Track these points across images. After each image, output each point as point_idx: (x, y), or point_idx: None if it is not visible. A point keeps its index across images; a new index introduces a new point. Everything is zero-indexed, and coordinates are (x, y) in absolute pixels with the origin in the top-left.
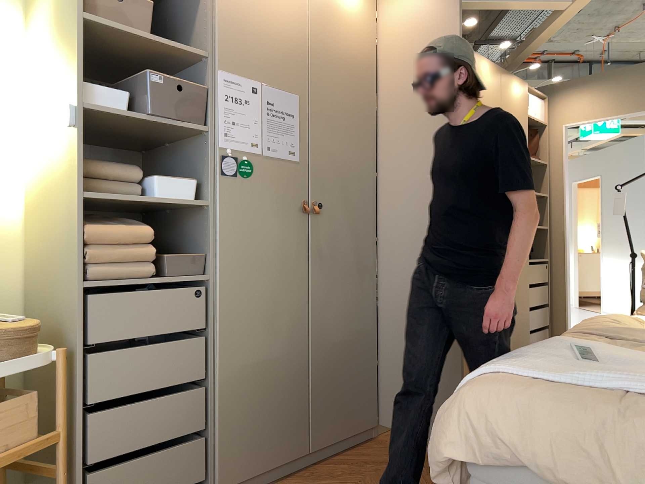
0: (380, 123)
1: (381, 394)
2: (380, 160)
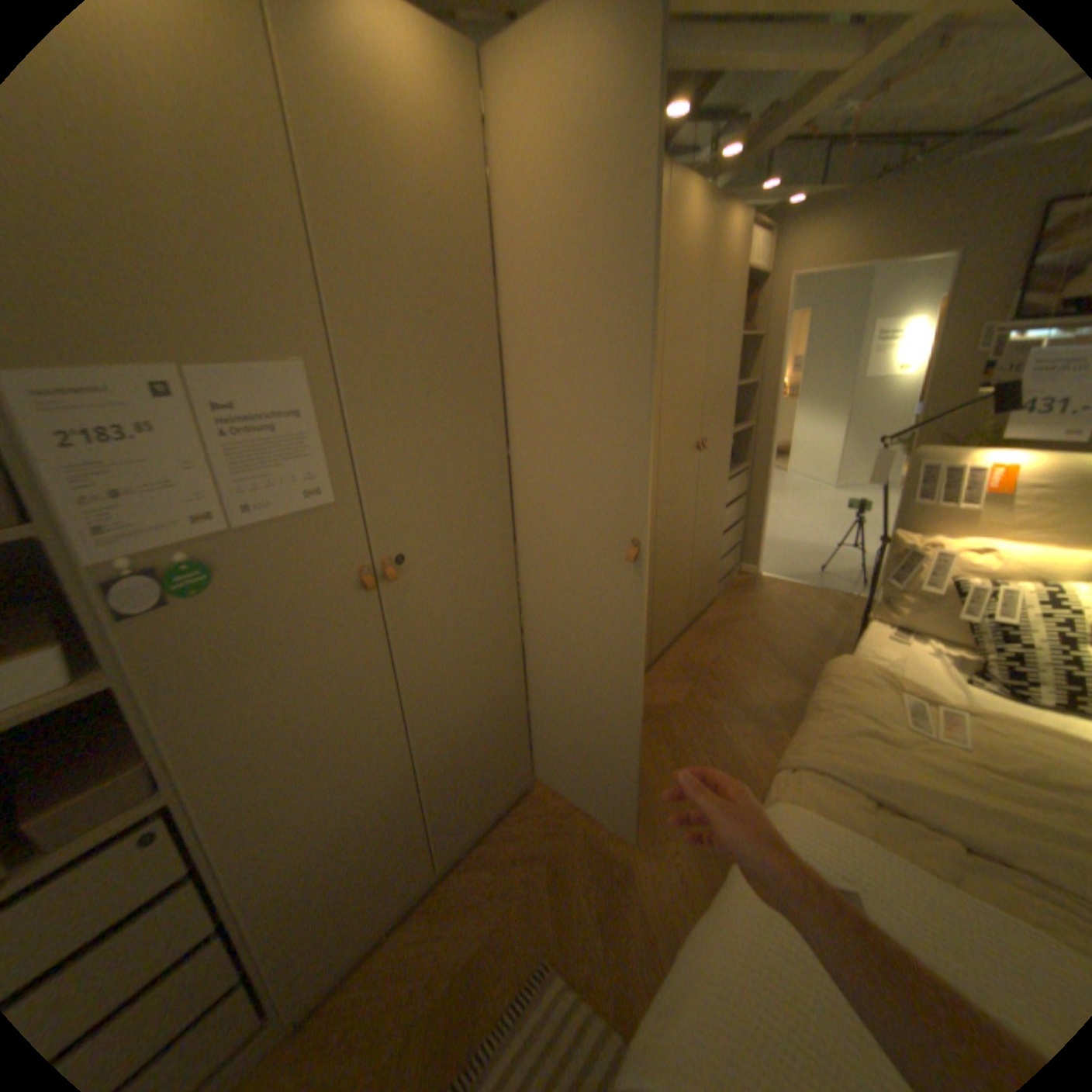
0: (505, 363)
1: (533, 745)
2: (510, 432)
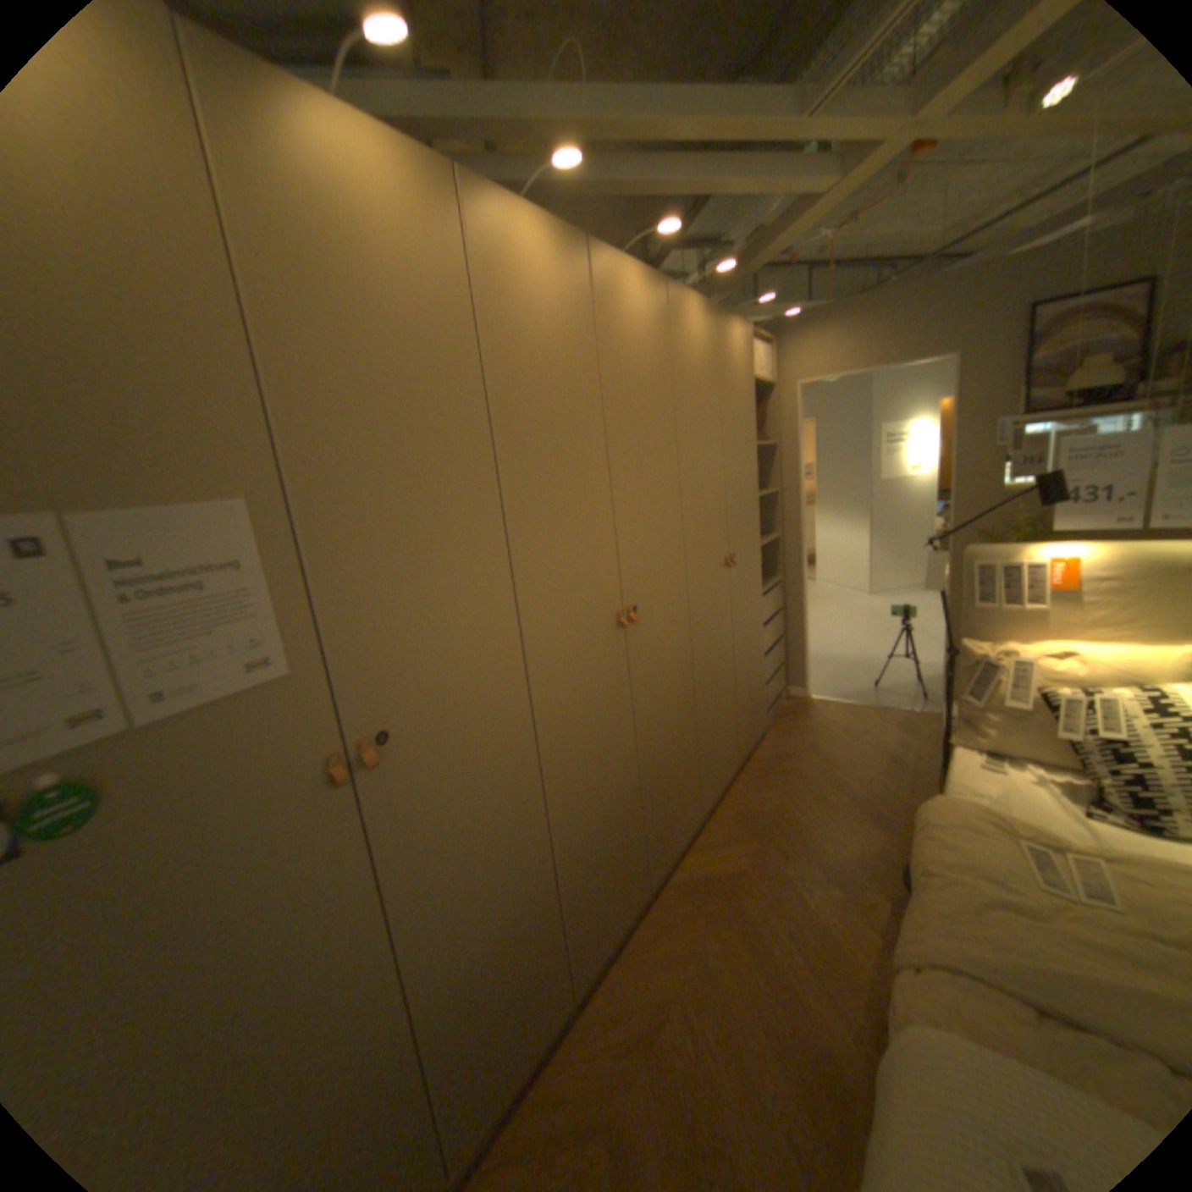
0: (505, 487)
1: (573, 956)
2: (516, 565)
